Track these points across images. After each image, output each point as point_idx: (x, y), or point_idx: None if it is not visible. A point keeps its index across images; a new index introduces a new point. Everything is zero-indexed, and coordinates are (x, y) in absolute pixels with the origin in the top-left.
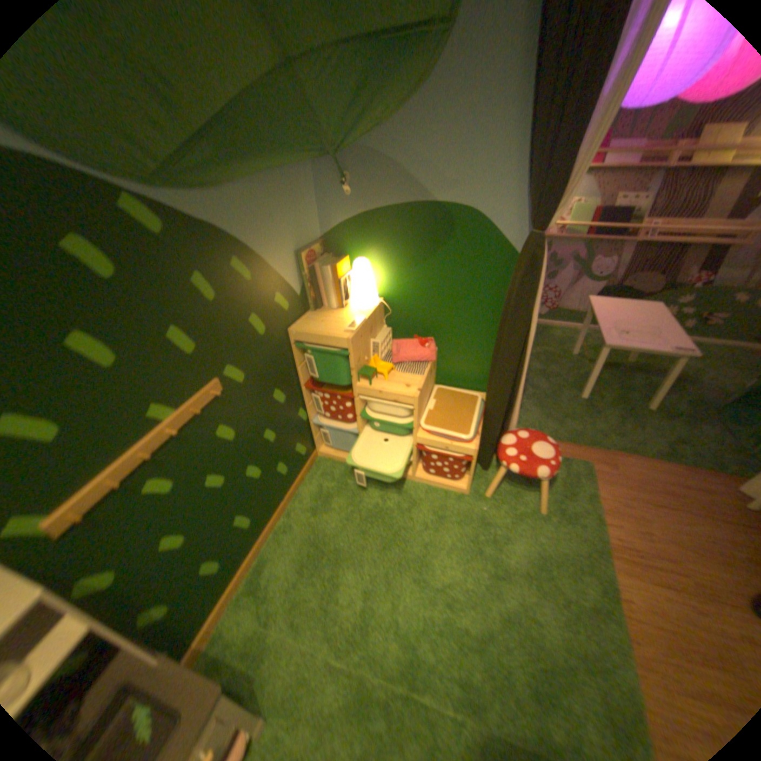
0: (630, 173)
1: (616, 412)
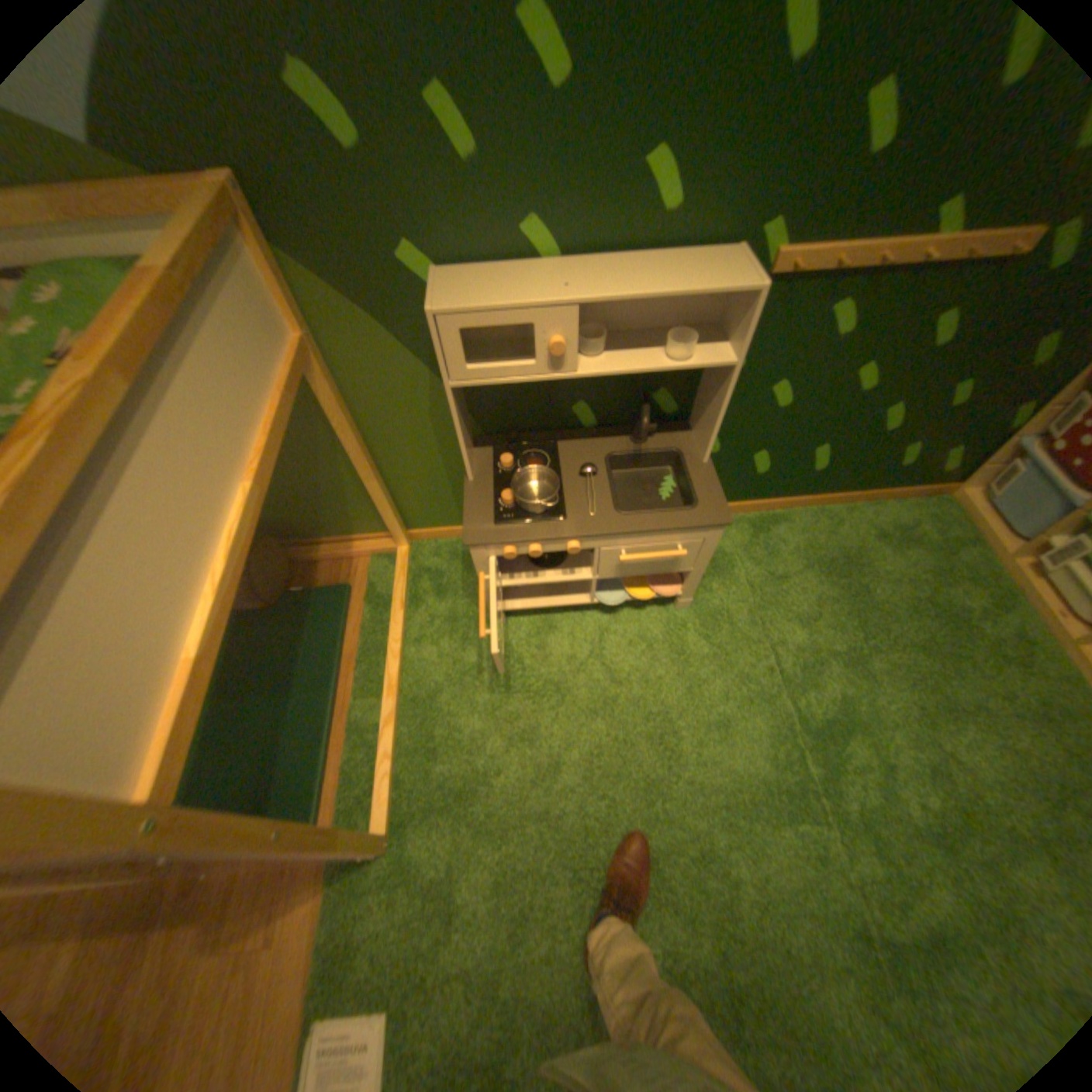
0: None
1: None
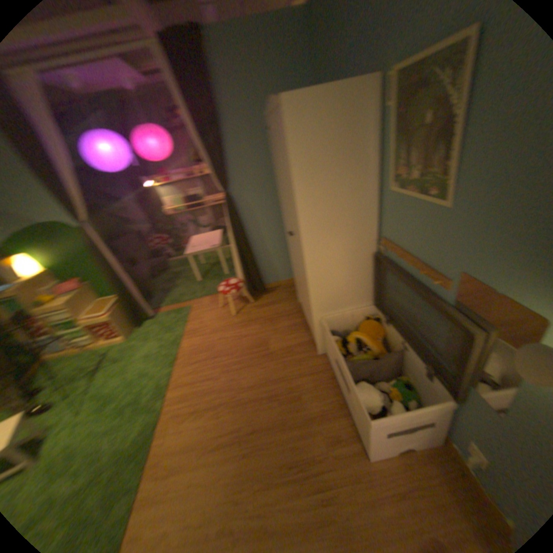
0: (188, 181)
1: (213, 280)
